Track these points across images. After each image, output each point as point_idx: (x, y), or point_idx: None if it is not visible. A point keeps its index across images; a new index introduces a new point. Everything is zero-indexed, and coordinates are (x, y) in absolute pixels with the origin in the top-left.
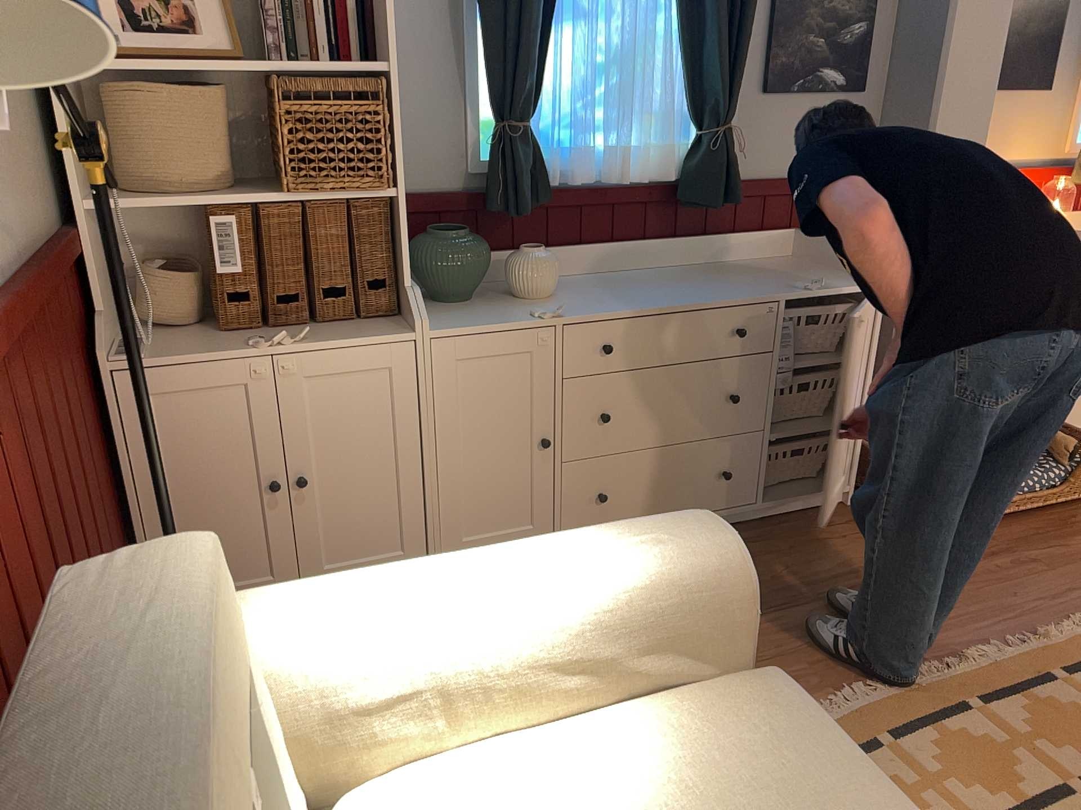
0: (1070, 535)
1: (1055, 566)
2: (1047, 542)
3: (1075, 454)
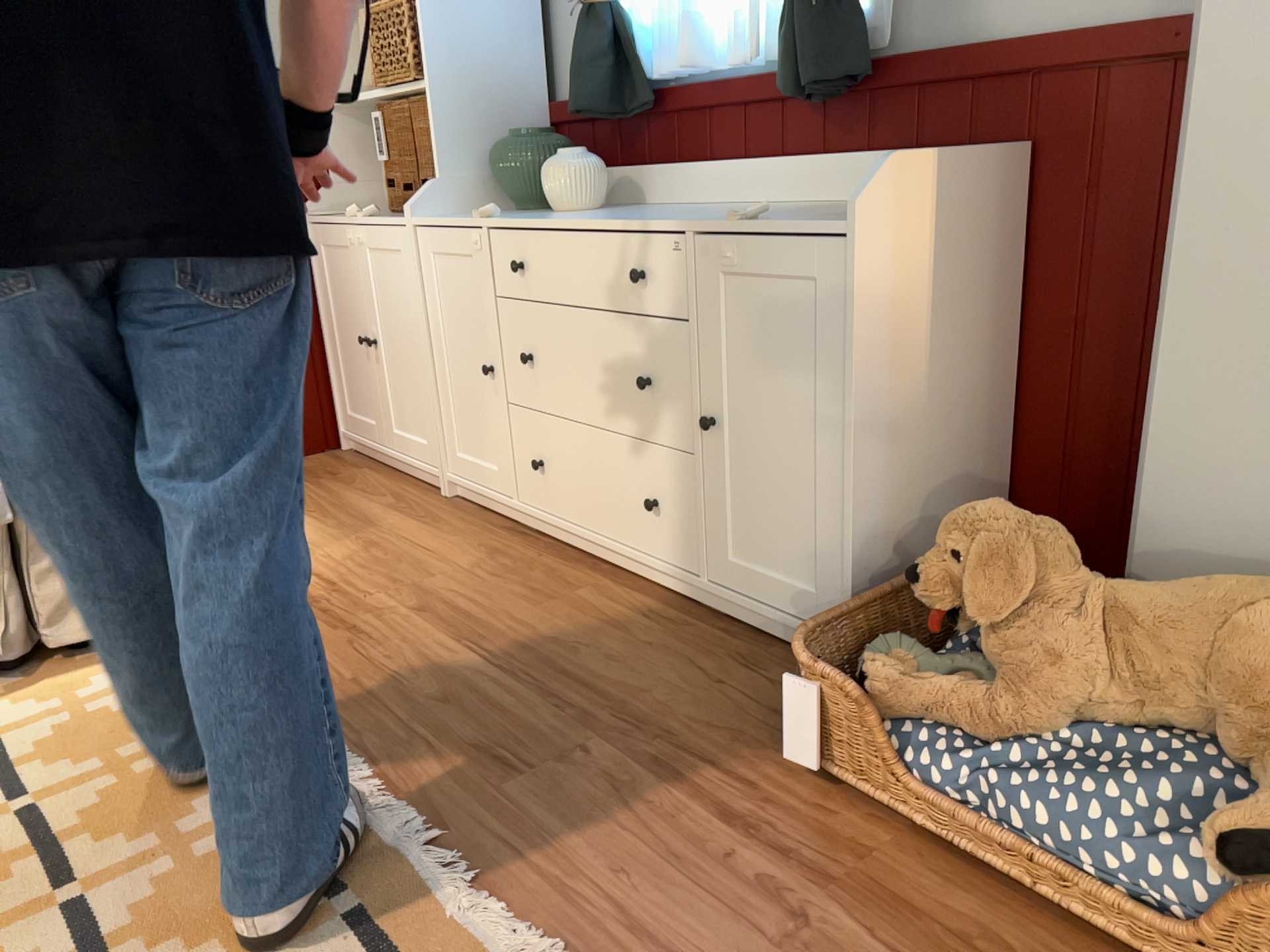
0: None
1: None
2: None
3: (1252, 858)
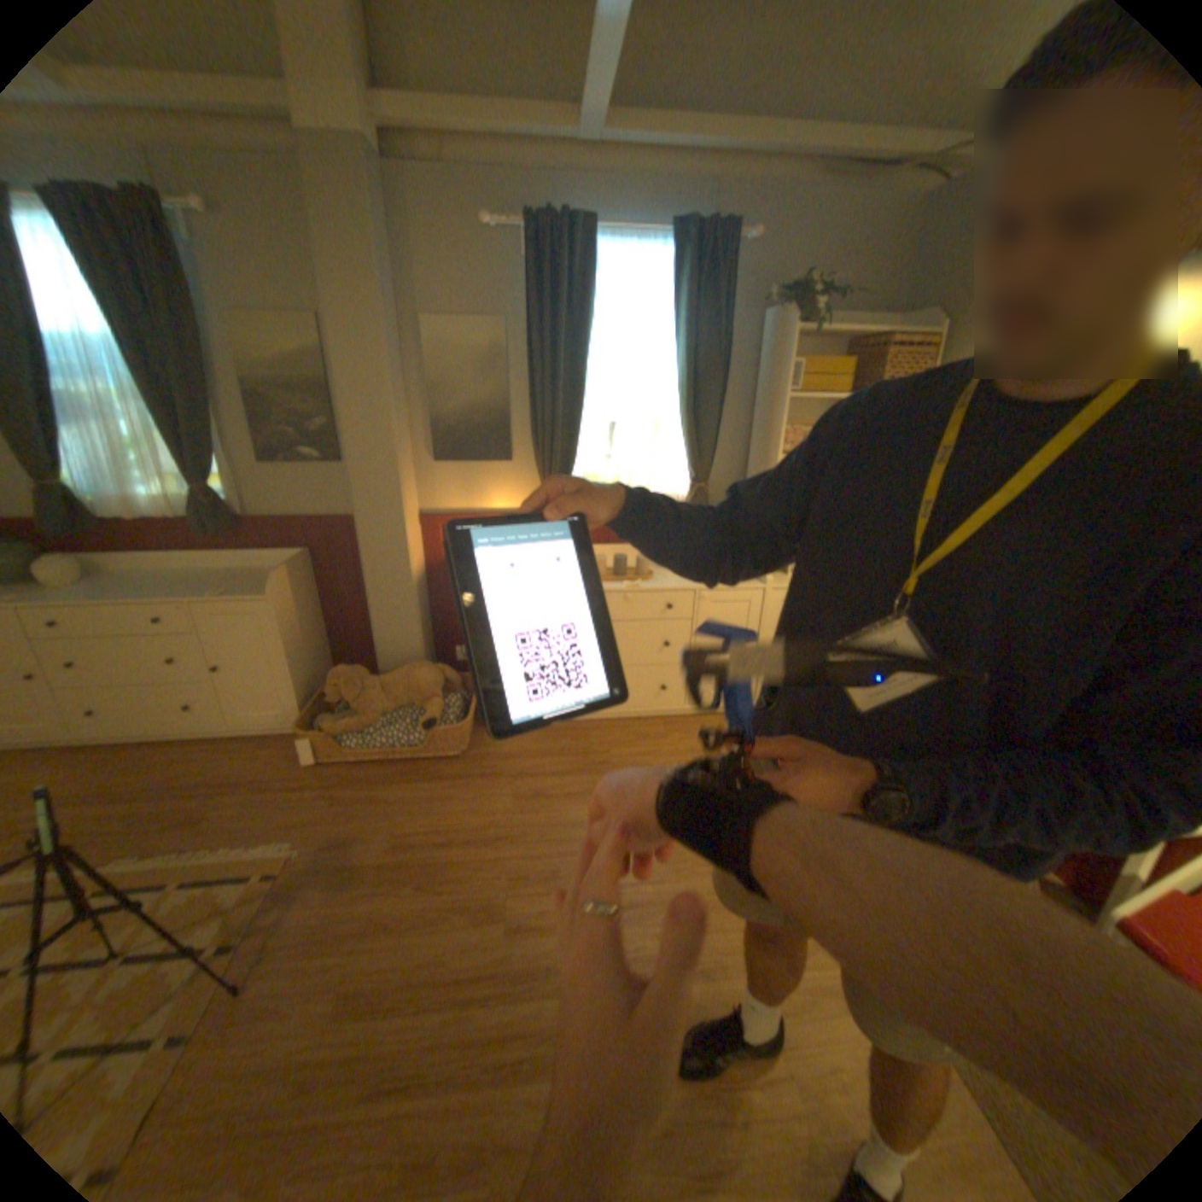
0: (392, 784)
1: (337, 805)
2: (368, 786)
3: (427, 726)
